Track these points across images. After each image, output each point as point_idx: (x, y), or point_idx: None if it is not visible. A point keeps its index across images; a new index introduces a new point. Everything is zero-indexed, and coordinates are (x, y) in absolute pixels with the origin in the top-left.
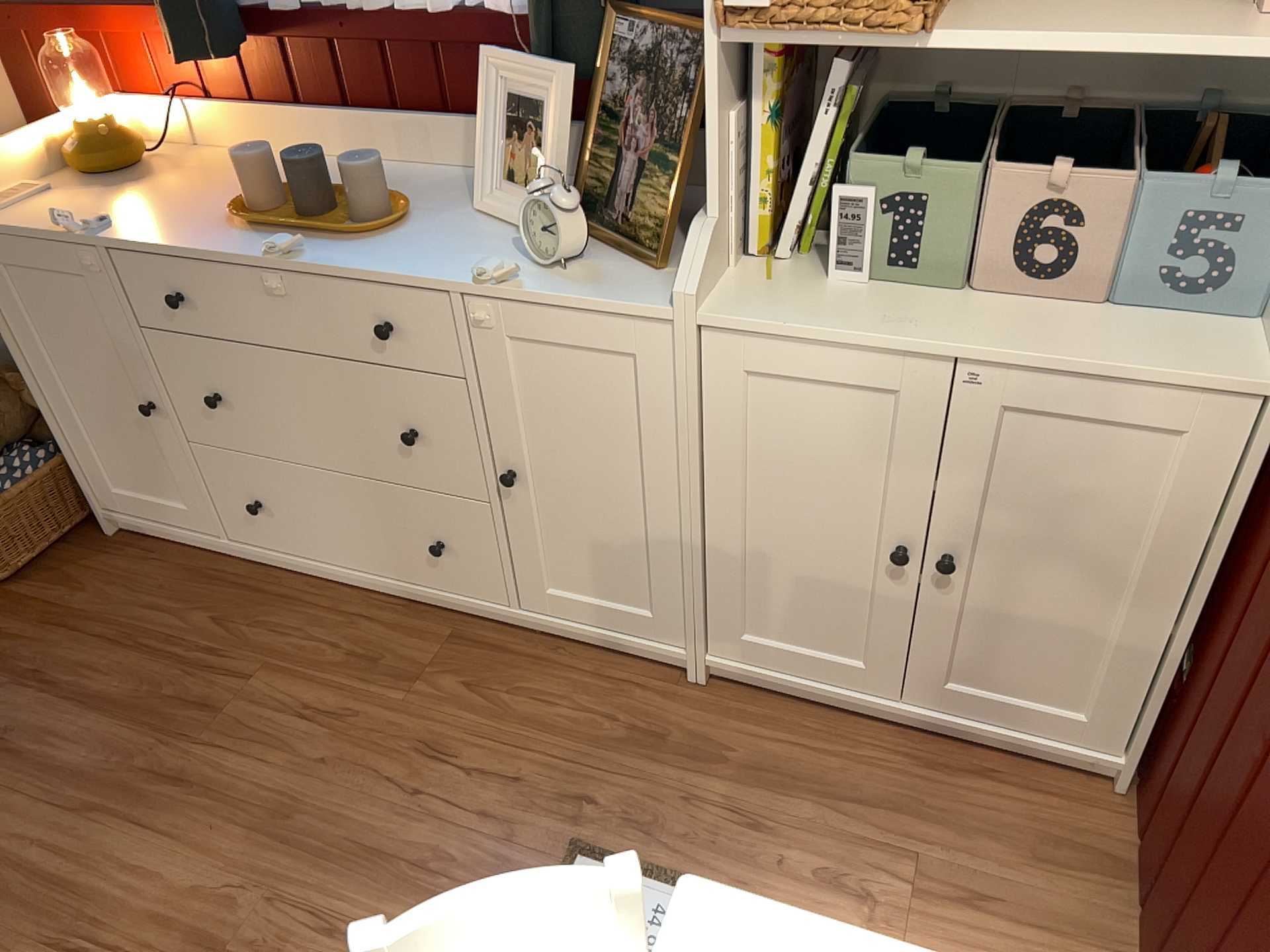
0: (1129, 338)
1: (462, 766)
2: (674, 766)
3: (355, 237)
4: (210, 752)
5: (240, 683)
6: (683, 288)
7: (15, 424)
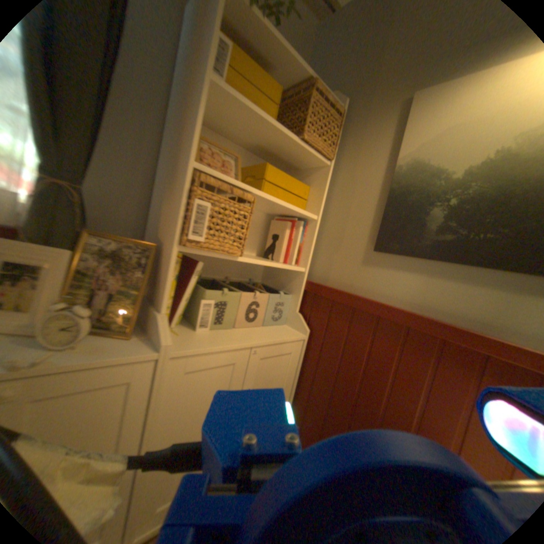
0: (276, 332)
1: None
2: None
3: None
4: None
5: None
6: (164, 341)
7: None
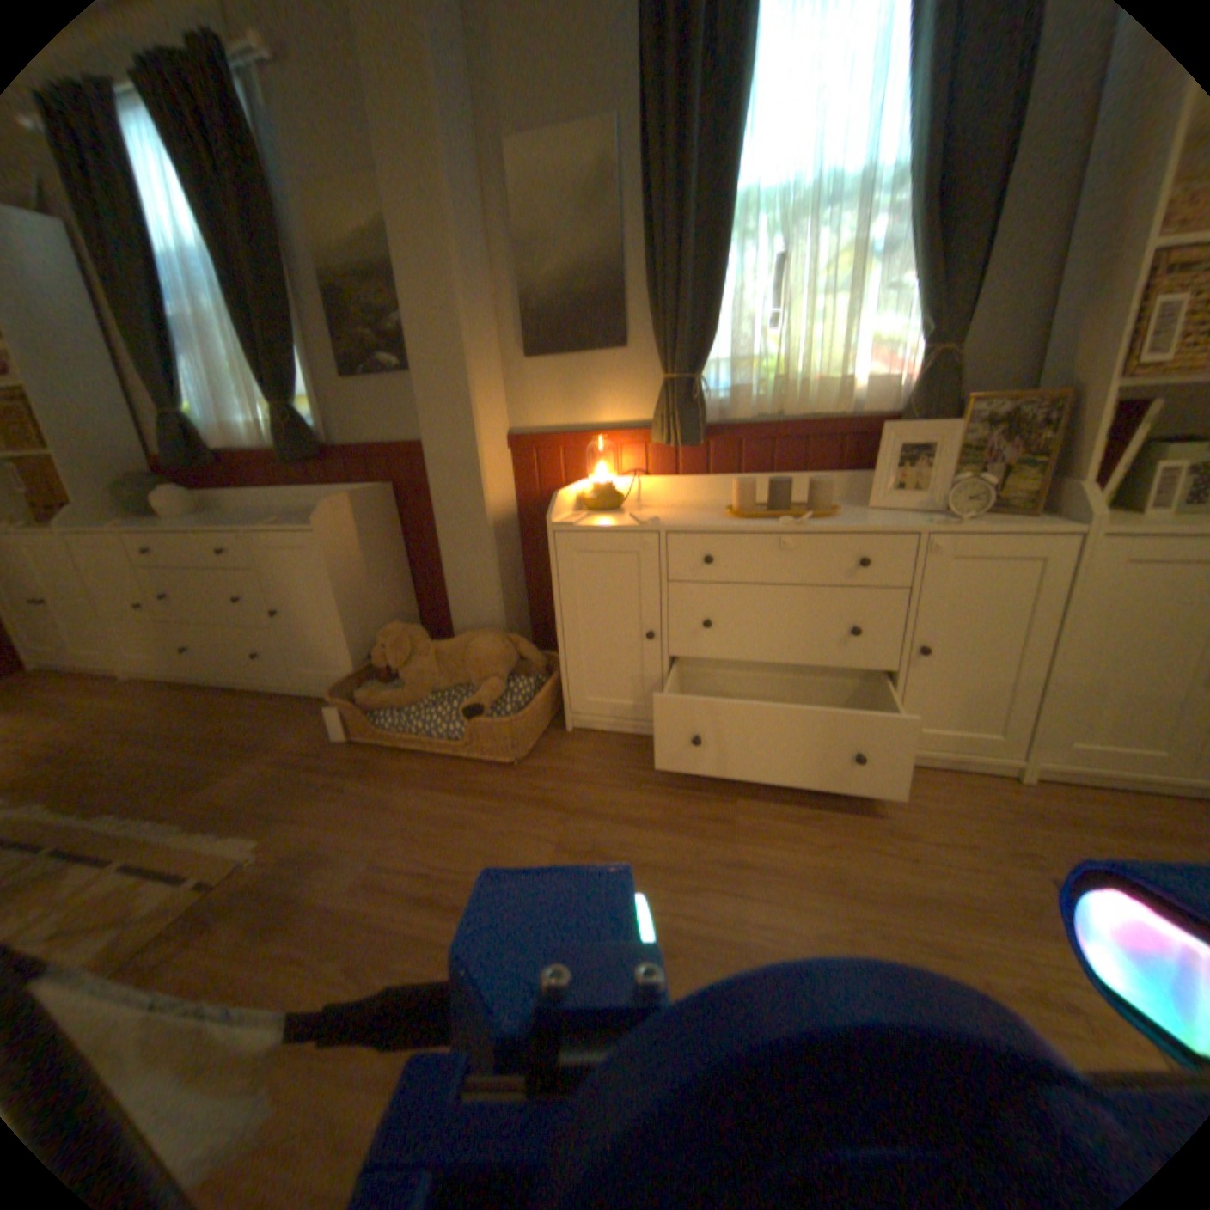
0: None
1: (930, 848)
2: (1071, 837)
3: (821, 513)
4: (744, 853)
5: (725, 810)
6: (1094, 512)
7: (507, 661)
